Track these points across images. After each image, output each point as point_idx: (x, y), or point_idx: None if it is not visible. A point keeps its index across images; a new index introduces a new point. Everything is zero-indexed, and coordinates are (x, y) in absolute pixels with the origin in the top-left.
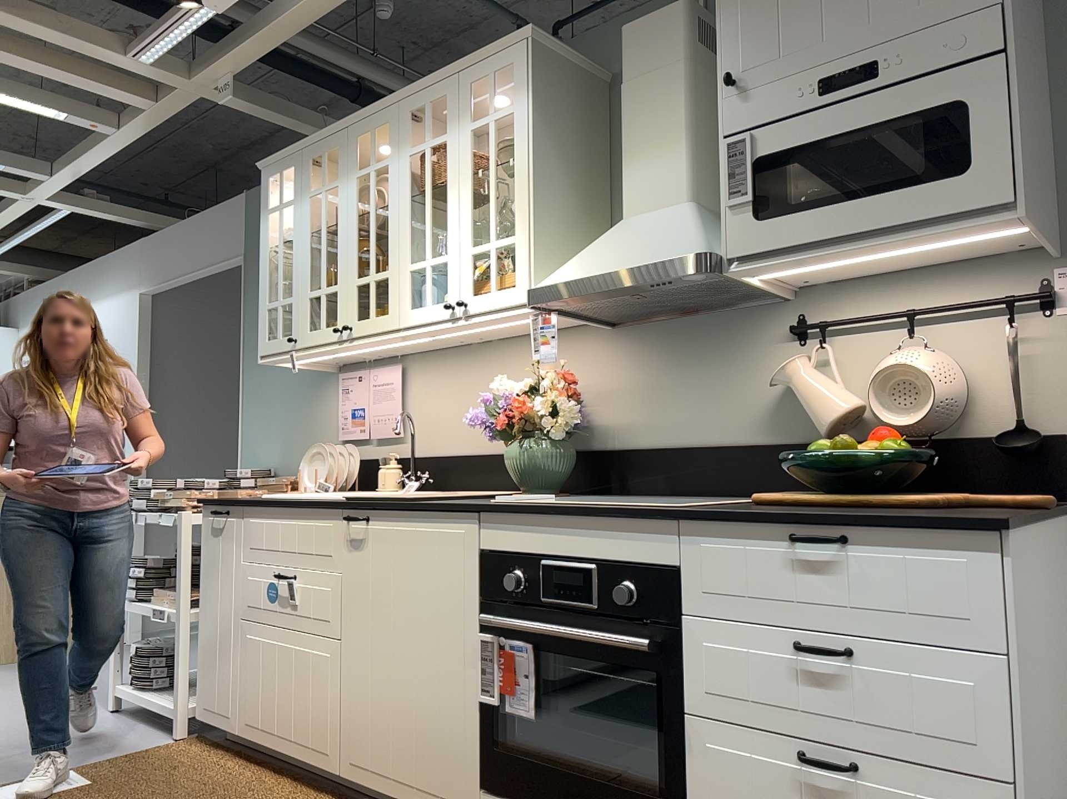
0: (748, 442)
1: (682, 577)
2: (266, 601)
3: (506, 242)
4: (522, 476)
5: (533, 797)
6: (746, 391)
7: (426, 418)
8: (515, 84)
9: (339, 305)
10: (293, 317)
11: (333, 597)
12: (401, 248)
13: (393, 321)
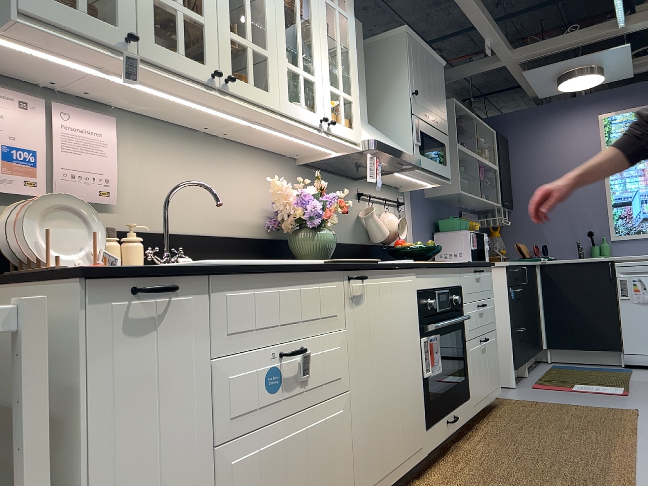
0: (349, 242)
1: (462, 289)
2: (262, 396)
3: (349, 99)
4: (322, 252)
5: (441, 412)
6: (347, 218)
7: (146, 190)
8: (349, 2)
9: (209, 45)
10: (120, 3)
11: (342, 353)
12: (279, 41)
13: (276, 103)
